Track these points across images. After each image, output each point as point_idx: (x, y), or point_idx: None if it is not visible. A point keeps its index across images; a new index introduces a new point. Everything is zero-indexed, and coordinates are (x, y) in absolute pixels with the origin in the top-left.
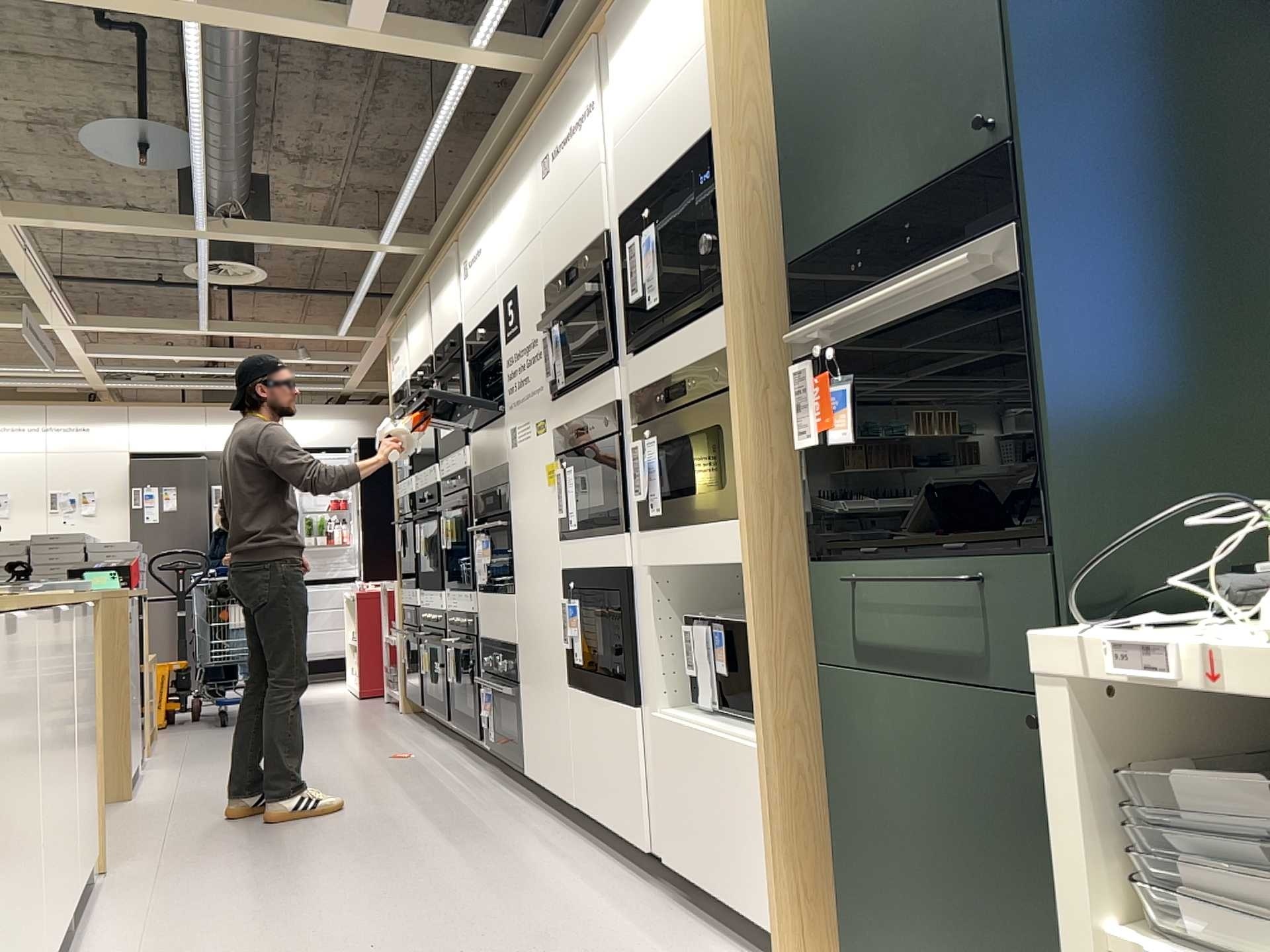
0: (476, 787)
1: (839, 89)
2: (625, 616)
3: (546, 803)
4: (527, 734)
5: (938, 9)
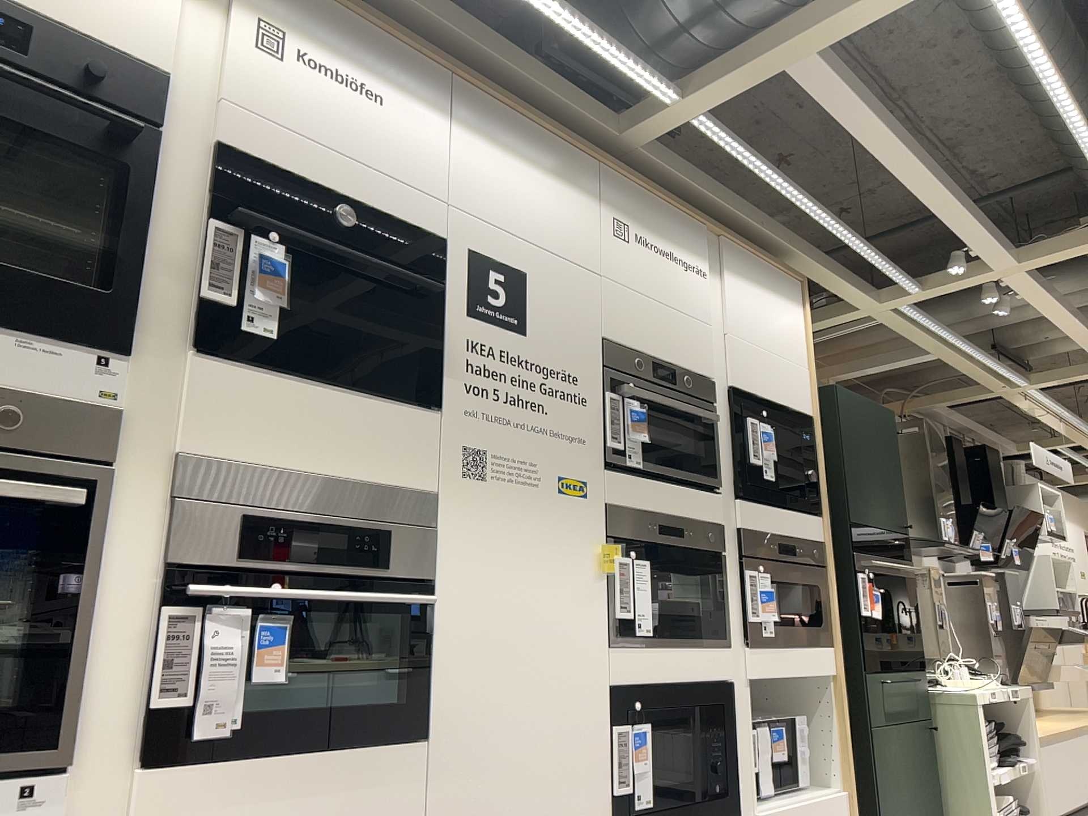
0: None
1: (863, 464)
2: (730, 727)
3: None
4: None
5: (888, 473)
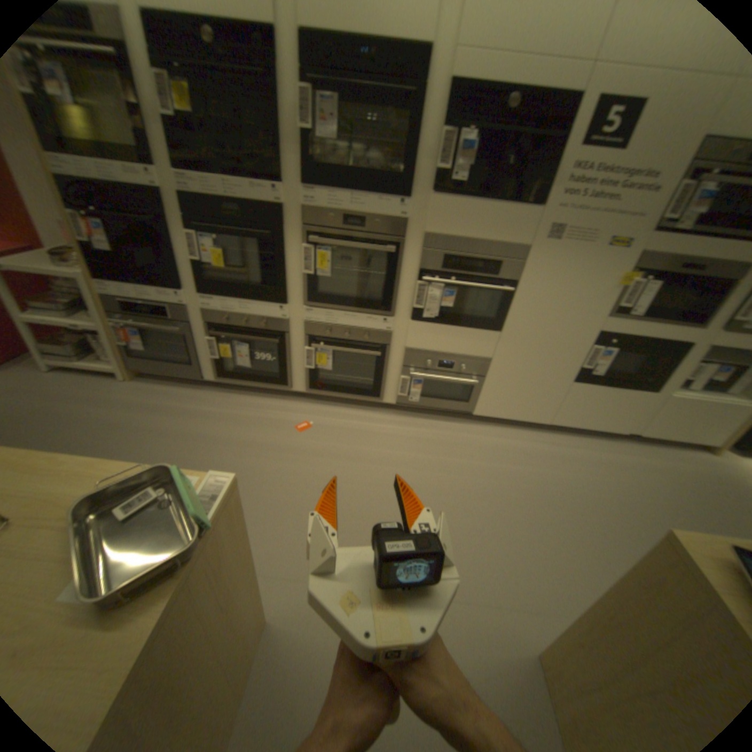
0: (427, 429)
1: None
2: (675, 361)
3: (479, 421)
4: (482, 398)
5: None
